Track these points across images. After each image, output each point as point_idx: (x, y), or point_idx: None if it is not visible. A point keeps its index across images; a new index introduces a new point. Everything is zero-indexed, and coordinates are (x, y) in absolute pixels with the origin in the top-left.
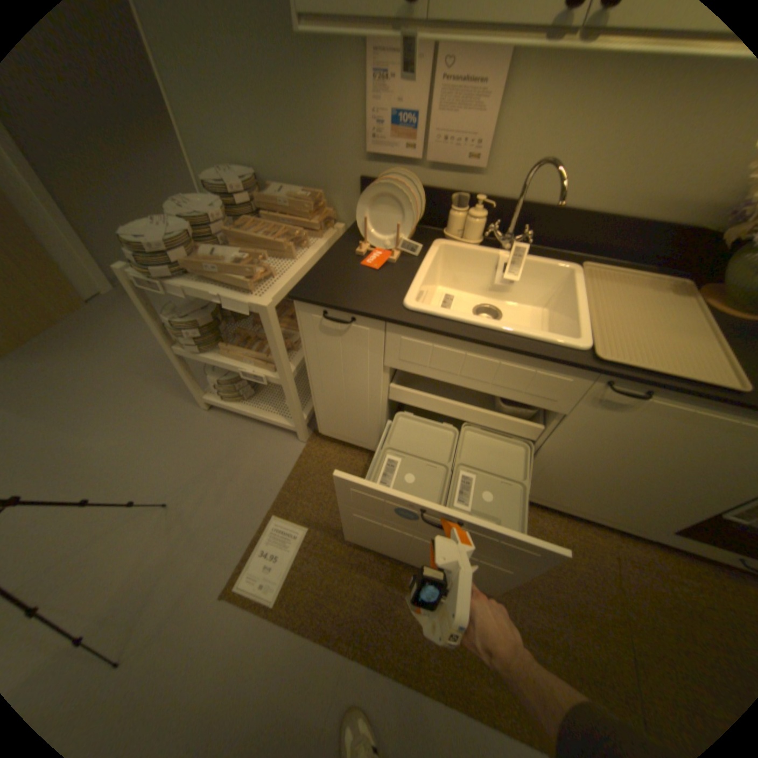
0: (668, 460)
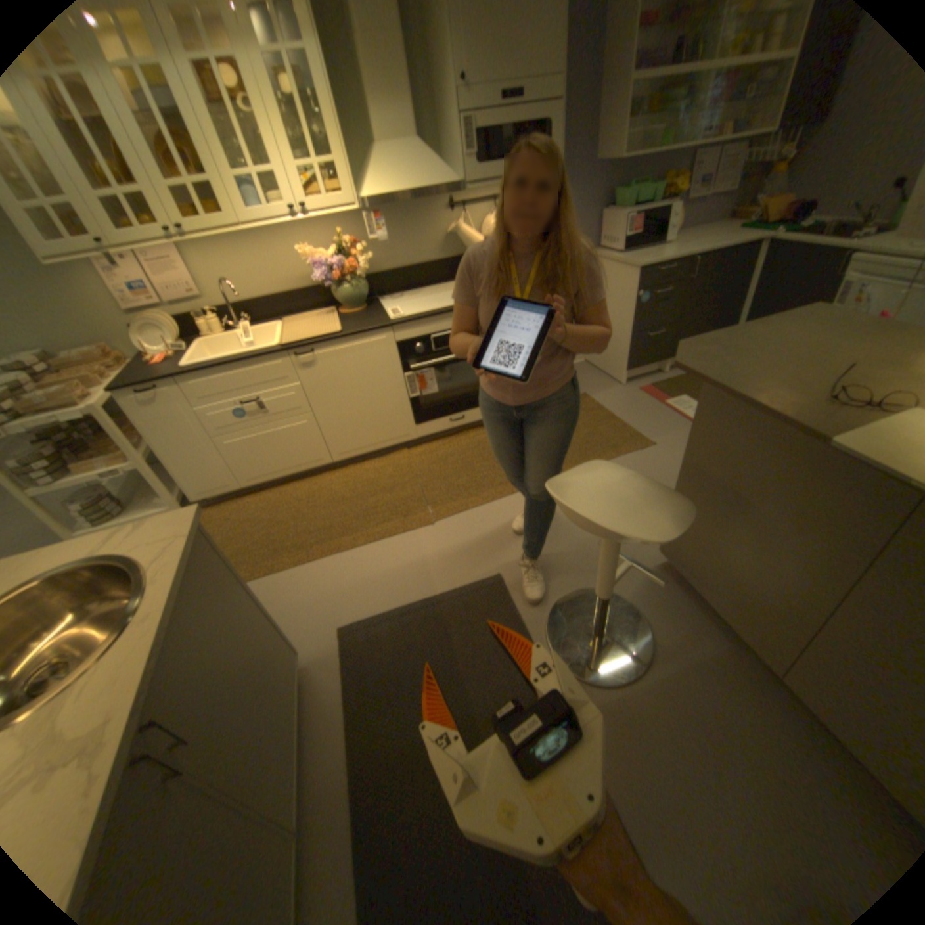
0: (357, 381)
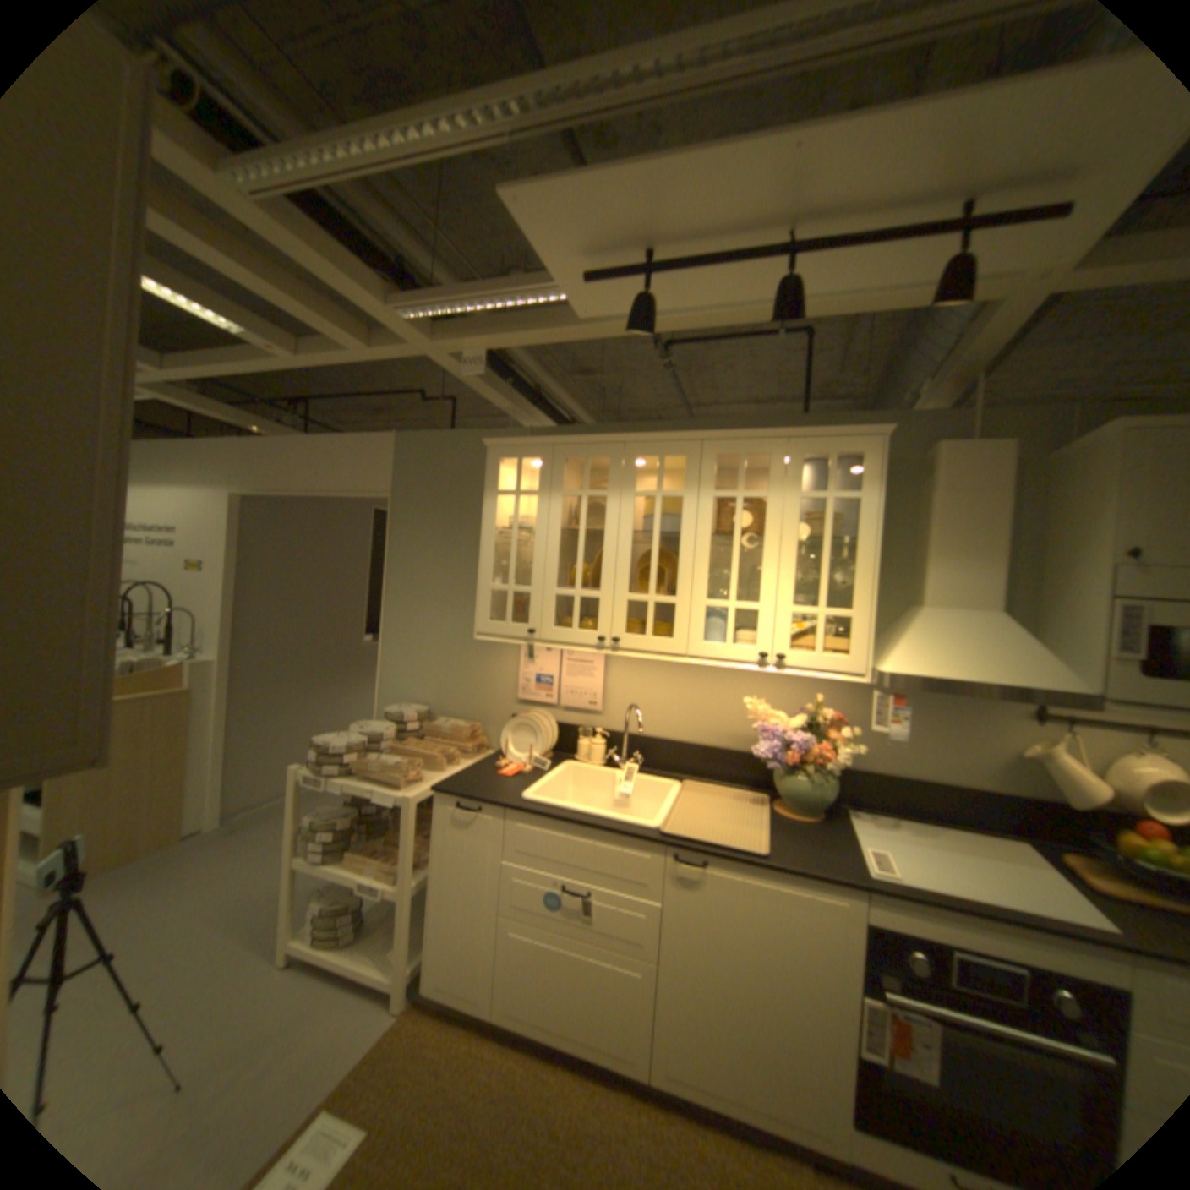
0: (761, 957)
